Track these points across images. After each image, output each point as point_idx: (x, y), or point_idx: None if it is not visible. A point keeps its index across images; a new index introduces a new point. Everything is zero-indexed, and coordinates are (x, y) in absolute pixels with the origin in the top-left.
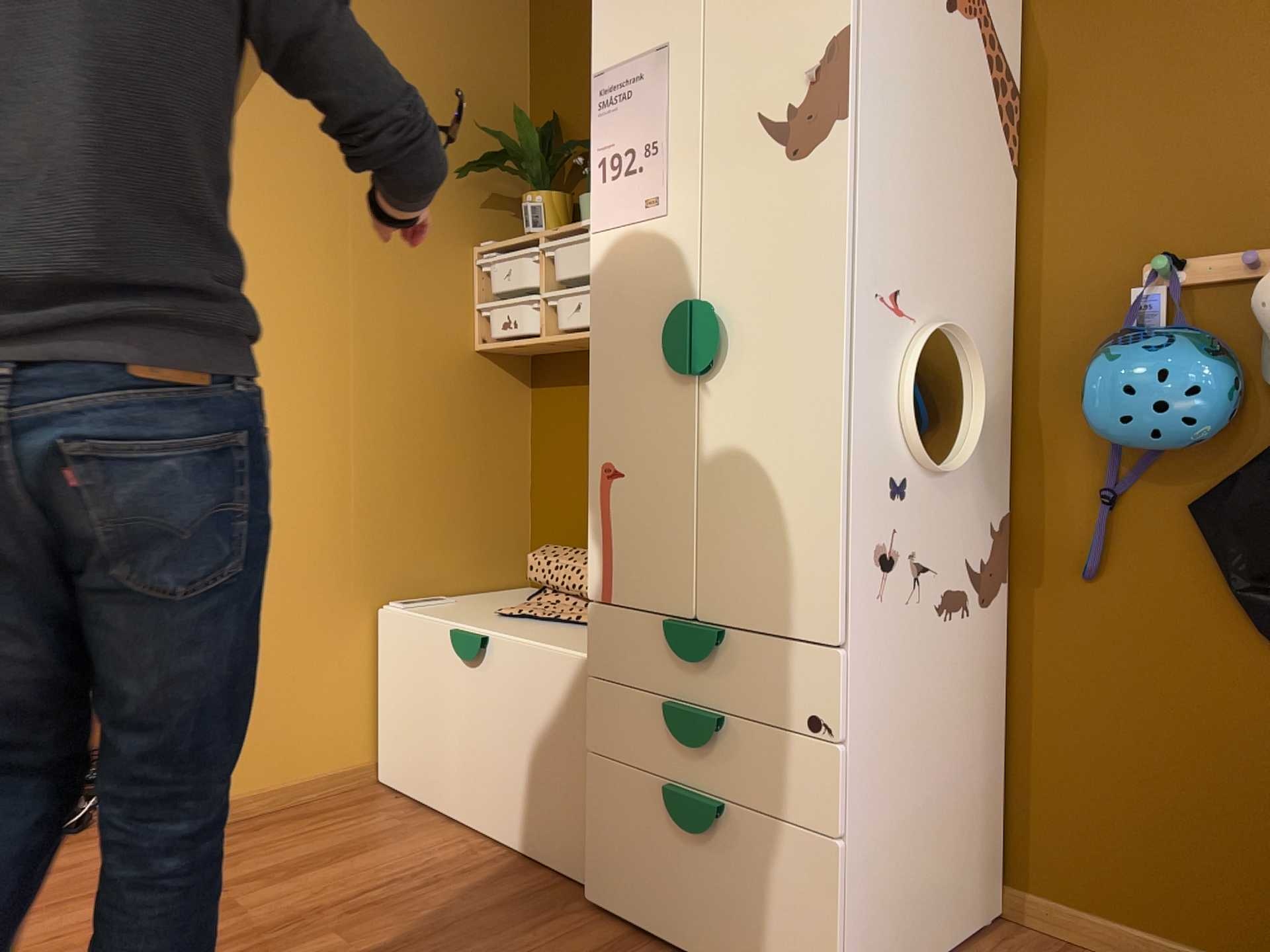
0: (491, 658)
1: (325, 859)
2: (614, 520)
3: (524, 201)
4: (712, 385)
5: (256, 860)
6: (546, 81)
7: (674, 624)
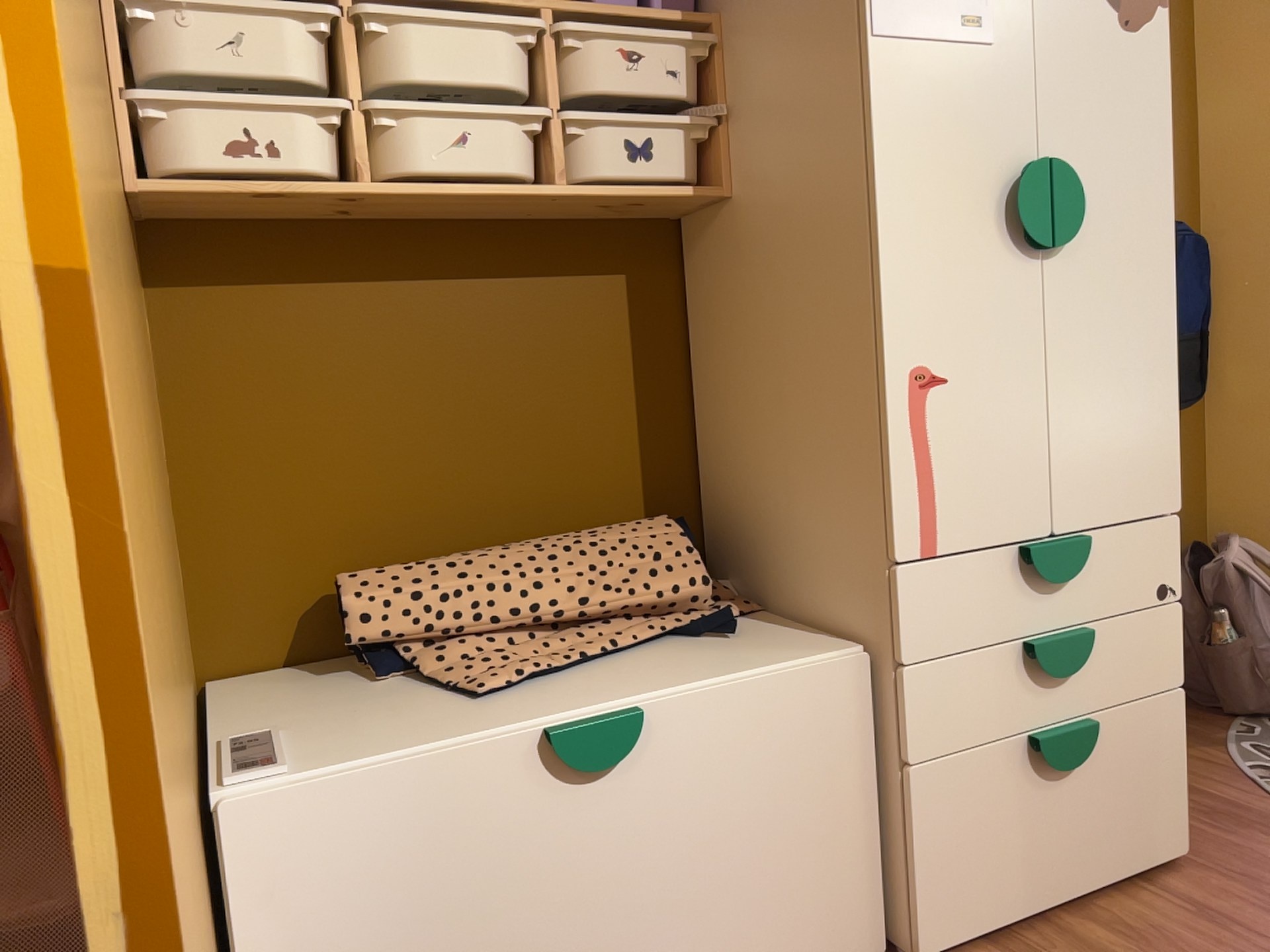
0: (653, 741)
1: None
2: (938, 444)
3: None
4: (1058, 264)
5: None
6: None
7: (1045, 545)
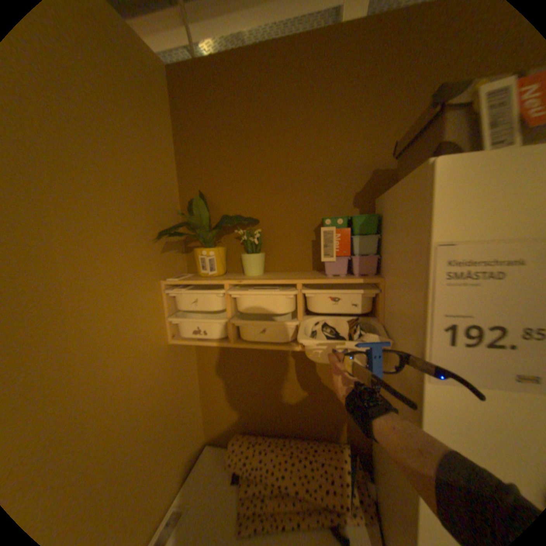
0: None
1: None
2: None
3: (199, 252)
4: None
5: None
6: (190, 169)
7: None
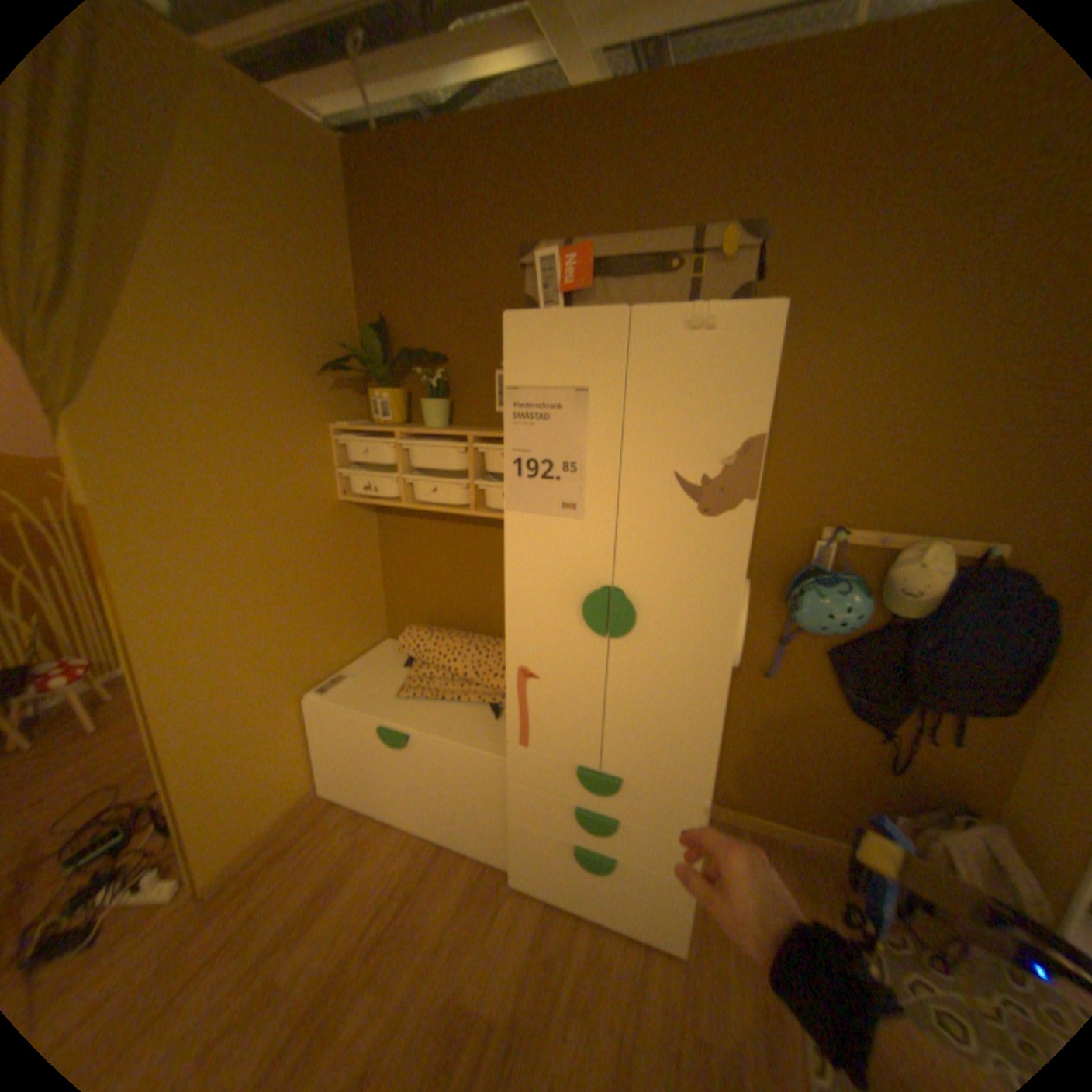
0: (415, 747)
1: (321, 899)
2: (530, 702)
3: (372, 394)
4: (620, 643)
5: (270, 921)
6: (370, 284)
7: (585, 773)
